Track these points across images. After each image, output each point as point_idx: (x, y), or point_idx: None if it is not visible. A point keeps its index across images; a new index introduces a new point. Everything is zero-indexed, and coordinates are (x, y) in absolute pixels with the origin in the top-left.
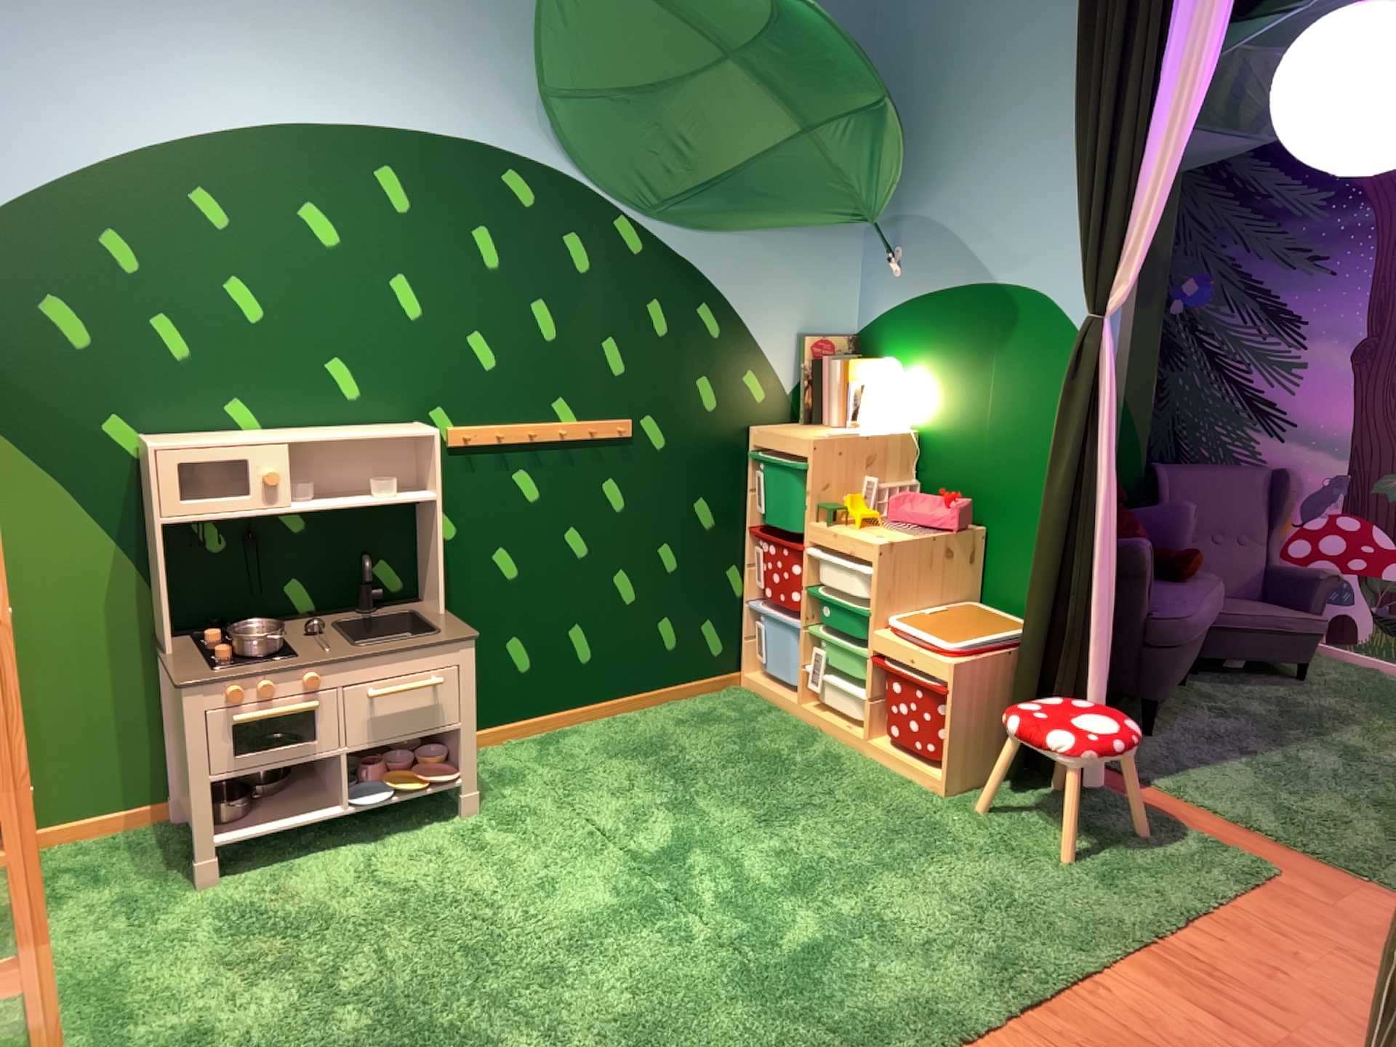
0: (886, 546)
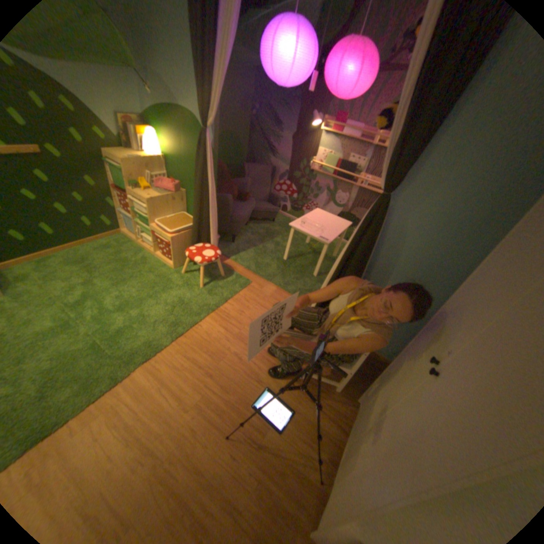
0: (148, 200)
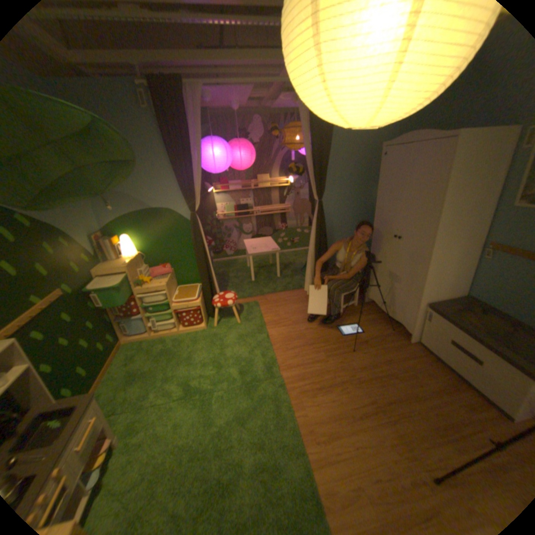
0: (165, 285)
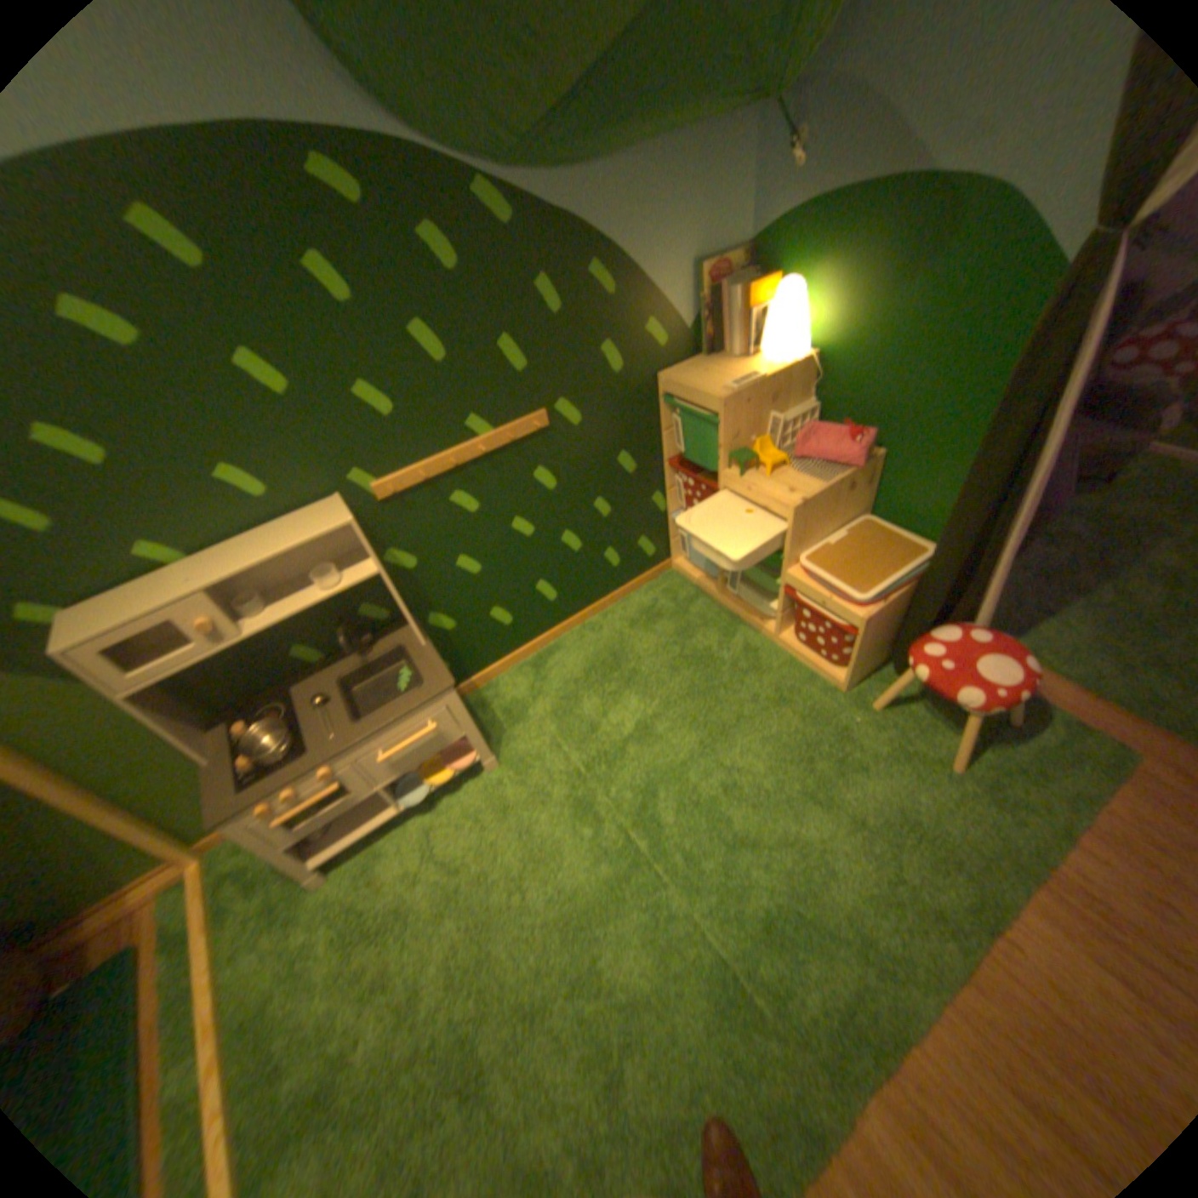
0: (799, 507)
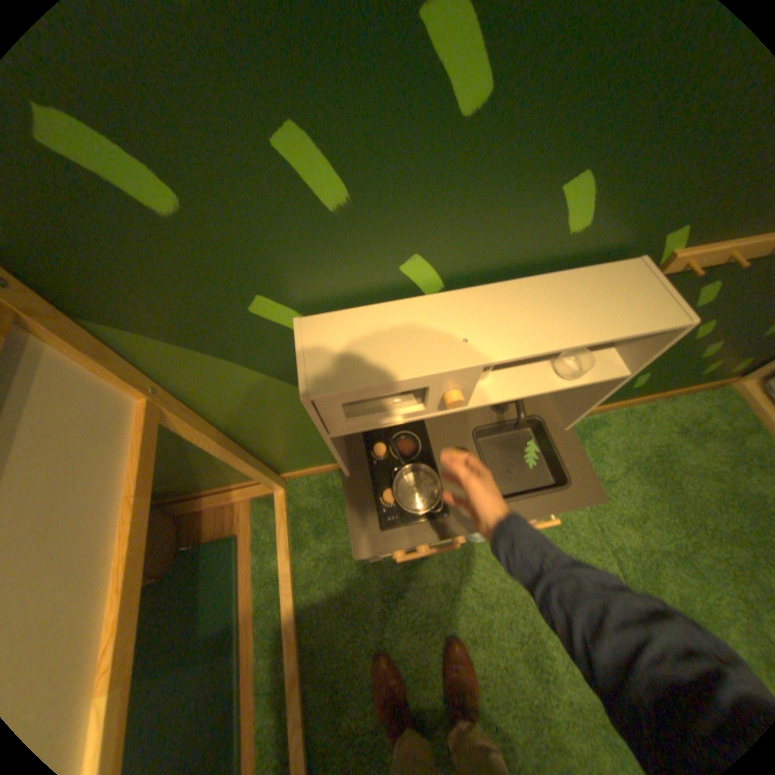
0: None
